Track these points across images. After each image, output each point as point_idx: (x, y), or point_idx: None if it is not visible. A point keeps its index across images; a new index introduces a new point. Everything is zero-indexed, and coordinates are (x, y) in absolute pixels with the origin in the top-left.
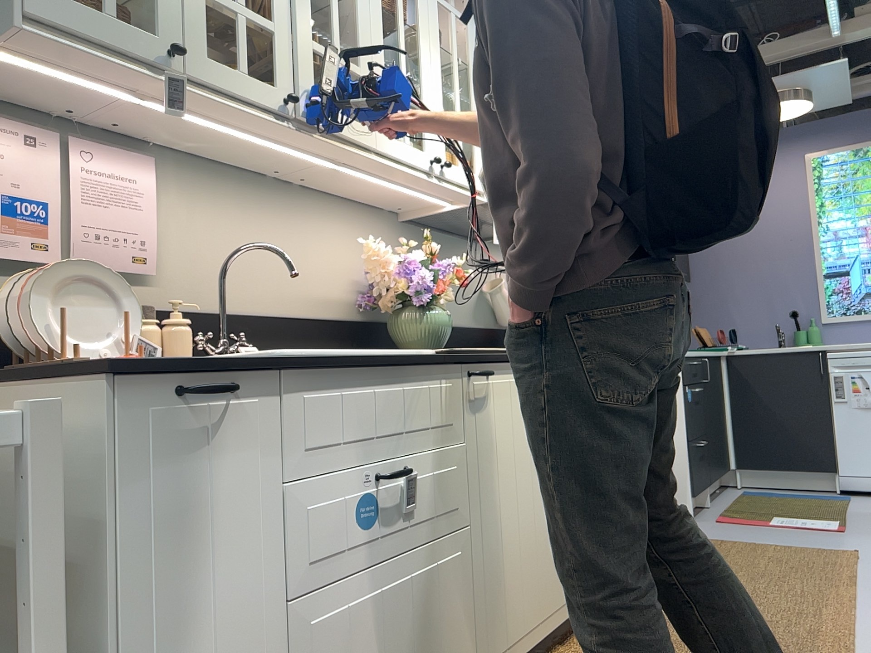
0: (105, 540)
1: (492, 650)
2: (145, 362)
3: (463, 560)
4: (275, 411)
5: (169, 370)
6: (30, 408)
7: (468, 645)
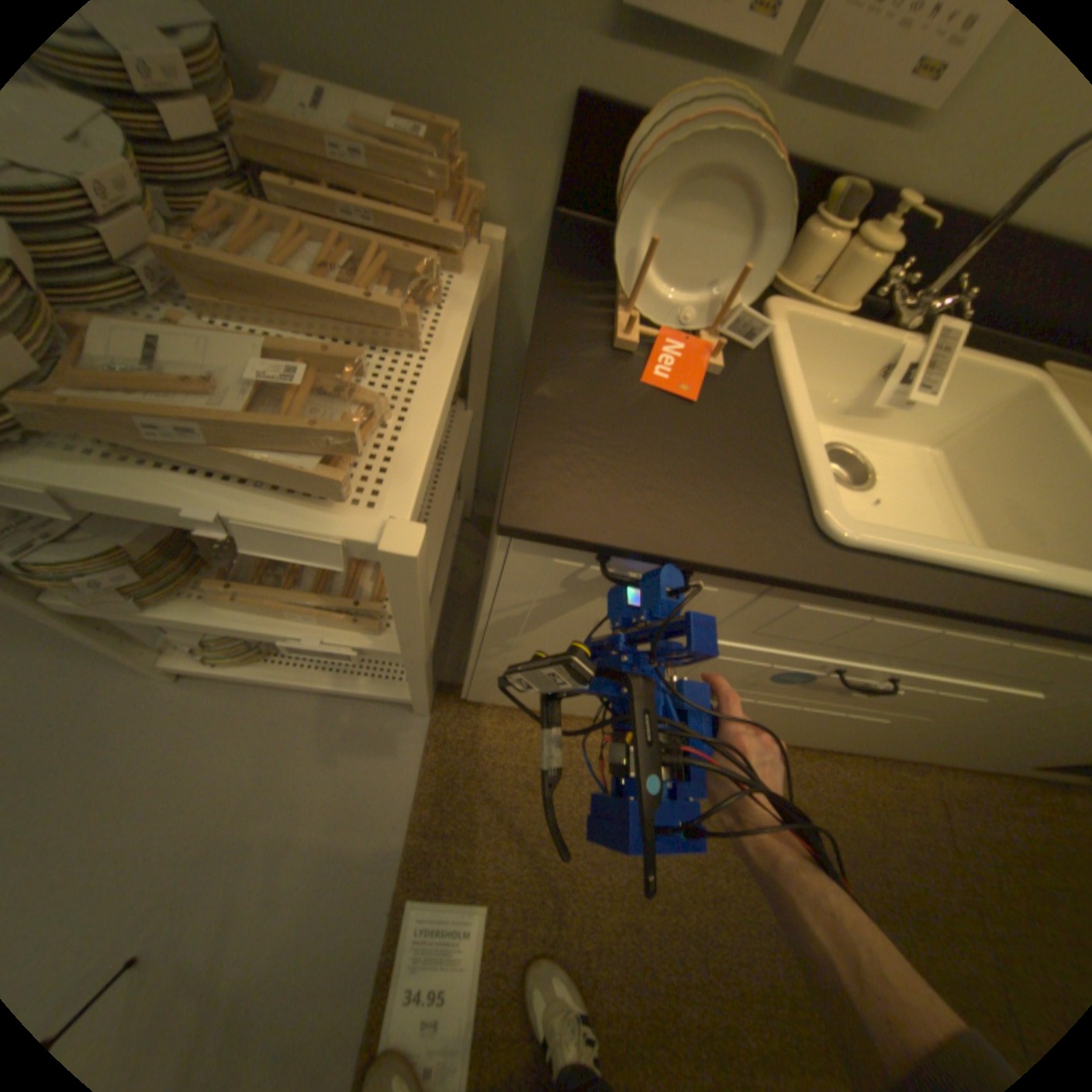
0: (489, 611)
1: (849, 749)
2: (565, 540)
3: (892, 727)
4: (747, 604)
5: (597, 554)
6: (392, 559)
7: (824, 741)
